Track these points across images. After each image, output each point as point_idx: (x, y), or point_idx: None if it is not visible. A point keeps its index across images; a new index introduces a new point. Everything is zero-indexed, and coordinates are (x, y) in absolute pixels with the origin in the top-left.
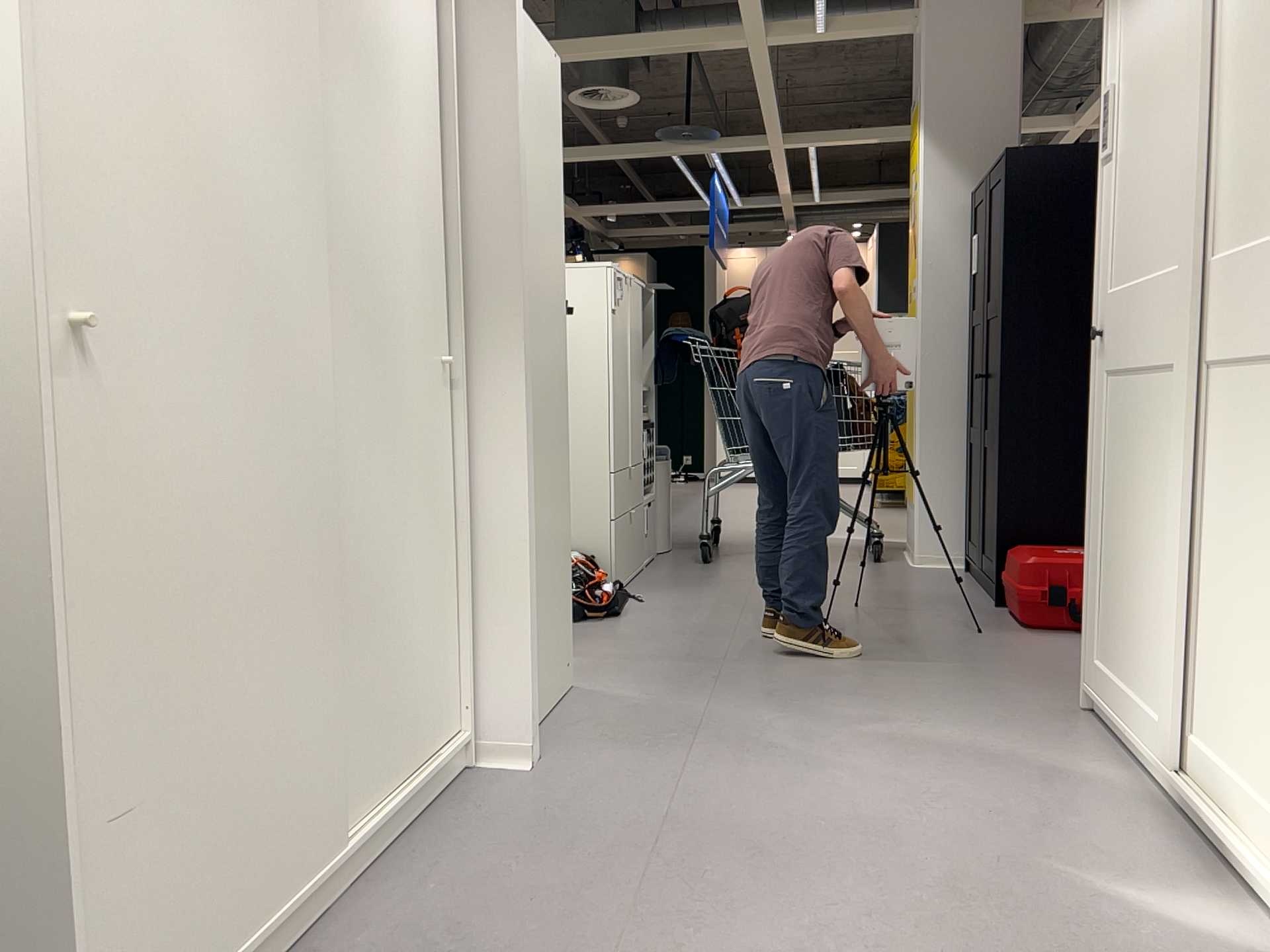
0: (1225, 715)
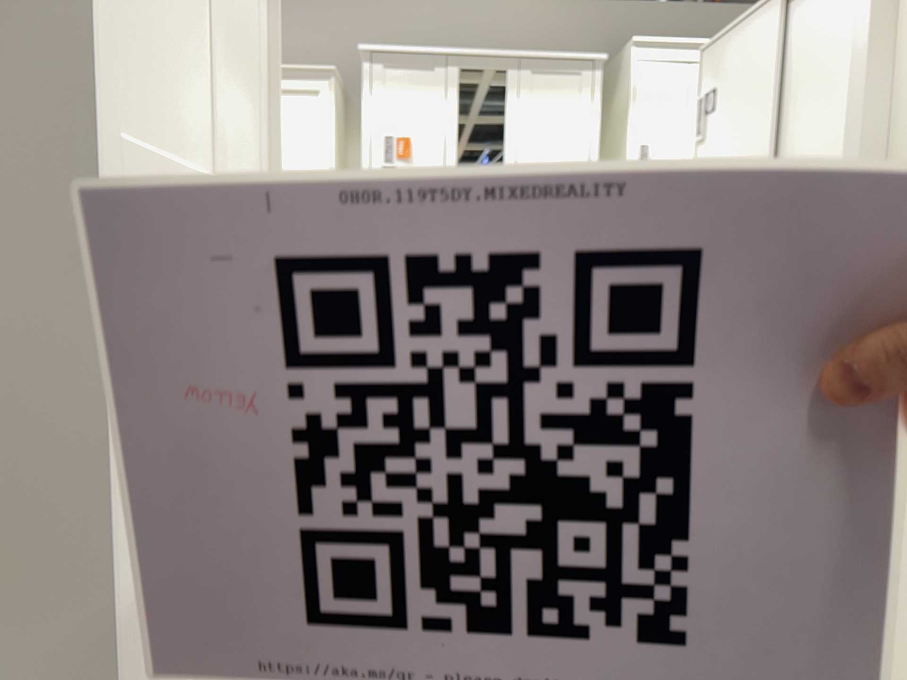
0: None
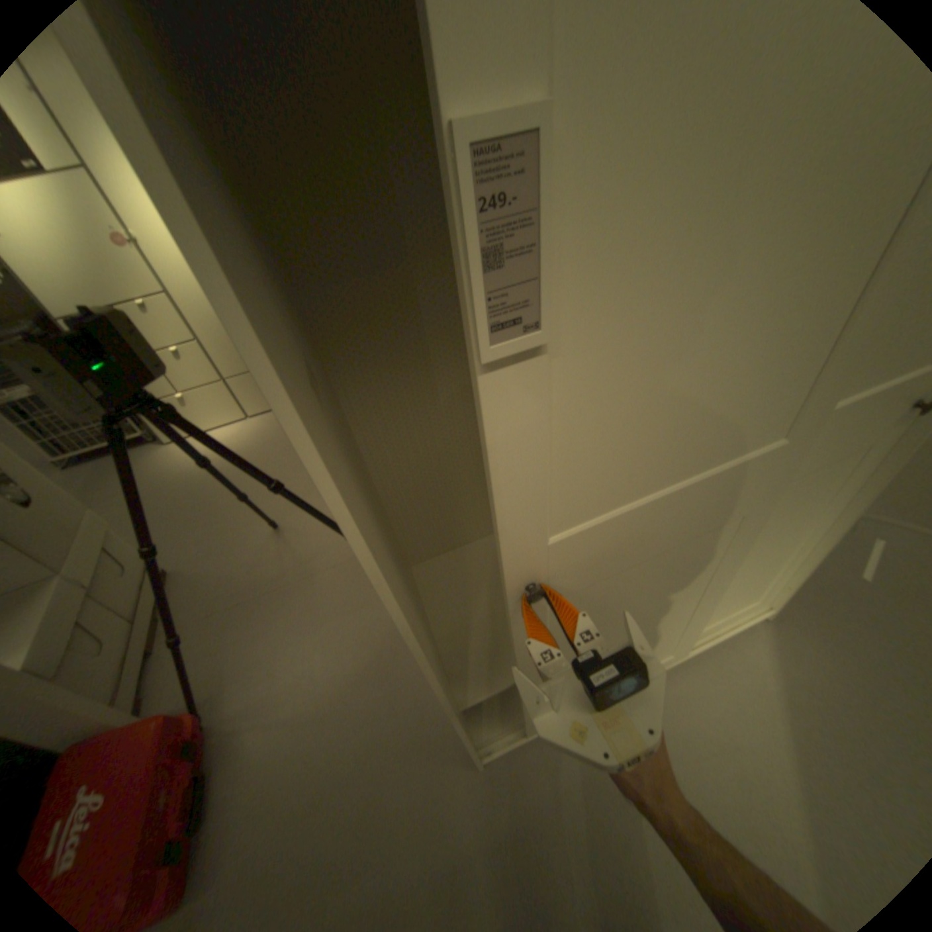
0: (701, 622)
